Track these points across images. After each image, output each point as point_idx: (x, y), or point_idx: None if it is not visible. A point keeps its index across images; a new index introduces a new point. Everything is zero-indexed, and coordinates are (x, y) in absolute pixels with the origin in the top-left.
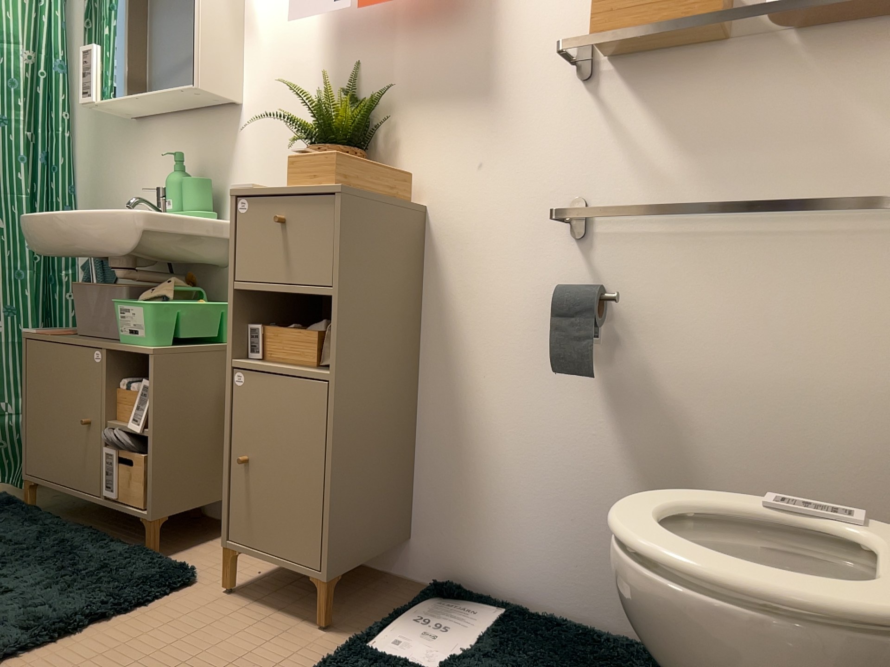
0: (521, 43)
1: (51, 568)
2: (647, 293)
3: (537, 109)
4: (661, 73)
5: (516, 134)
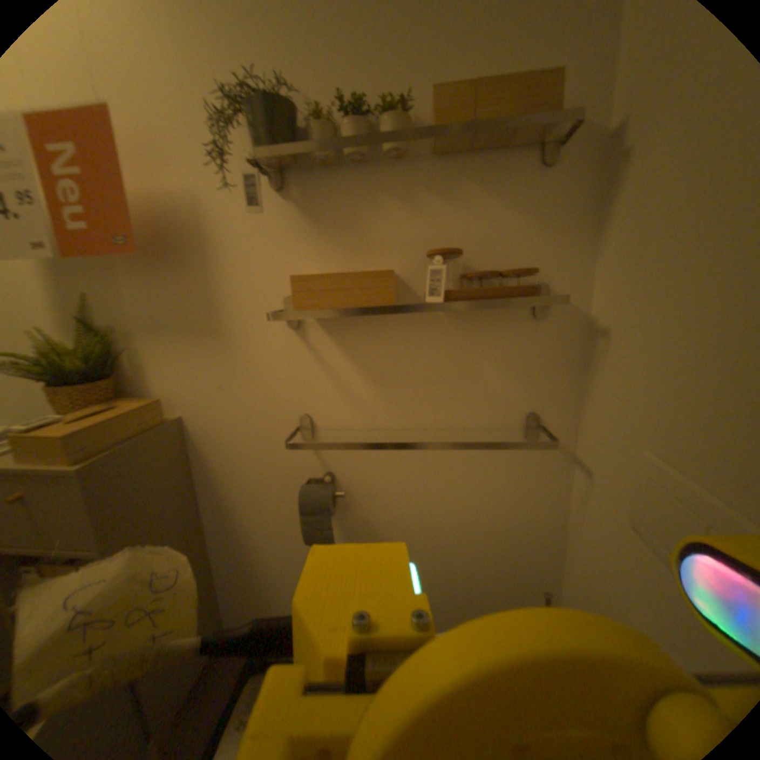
0: (236, 288)
1: None
2: (365, 476)
3: (261, 344)
4: (356, 323)
5: (247, 362)
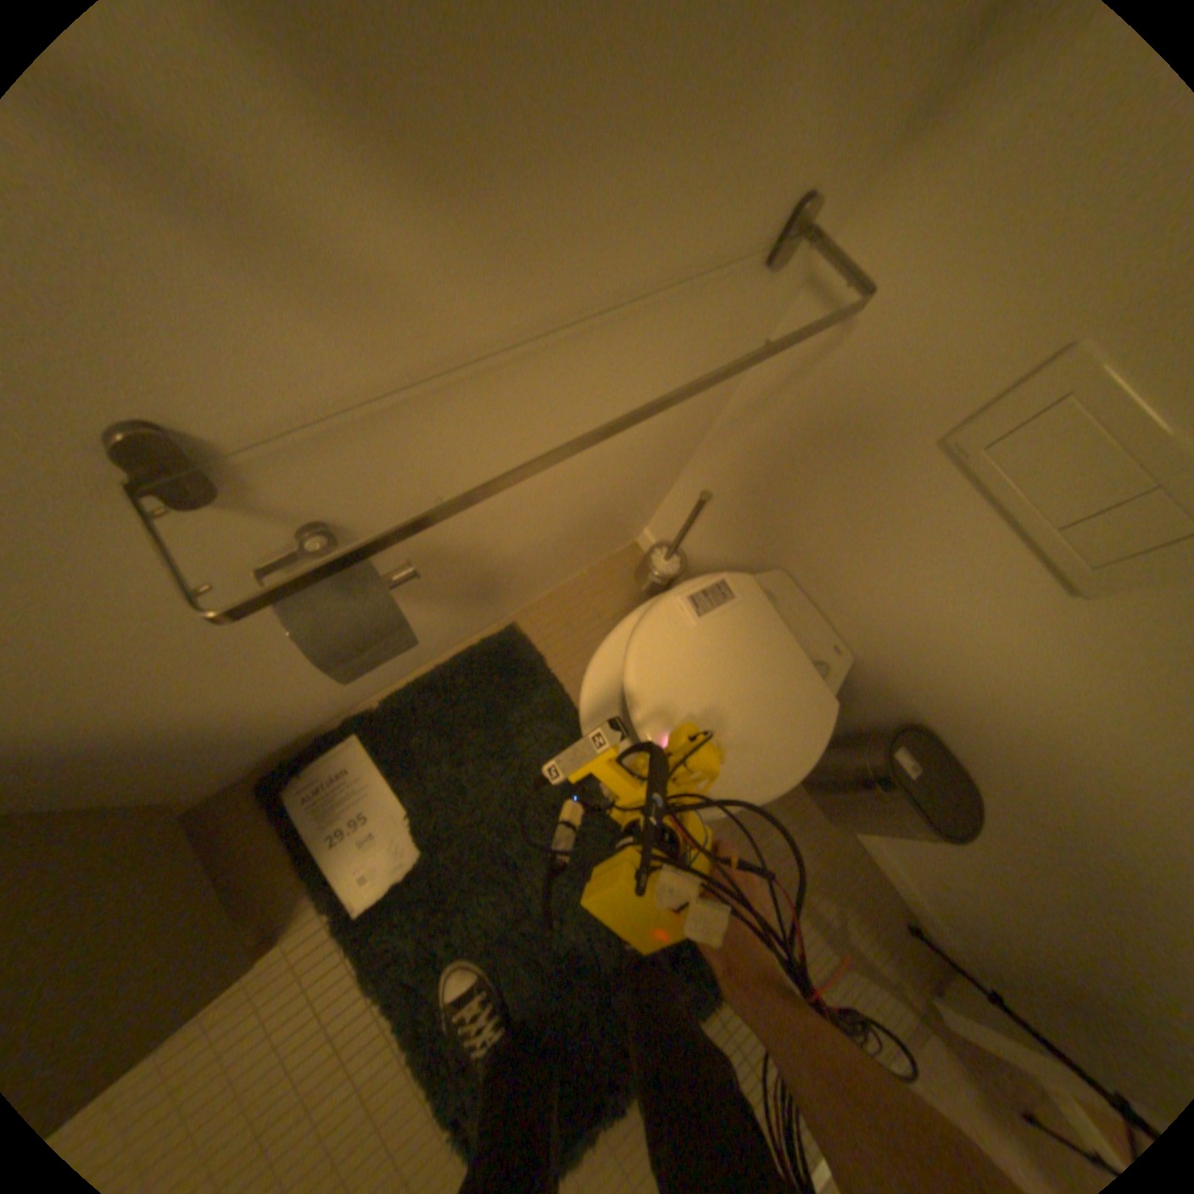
0: None
1: None
2: (412, 483)
3: None
4: None
5: None
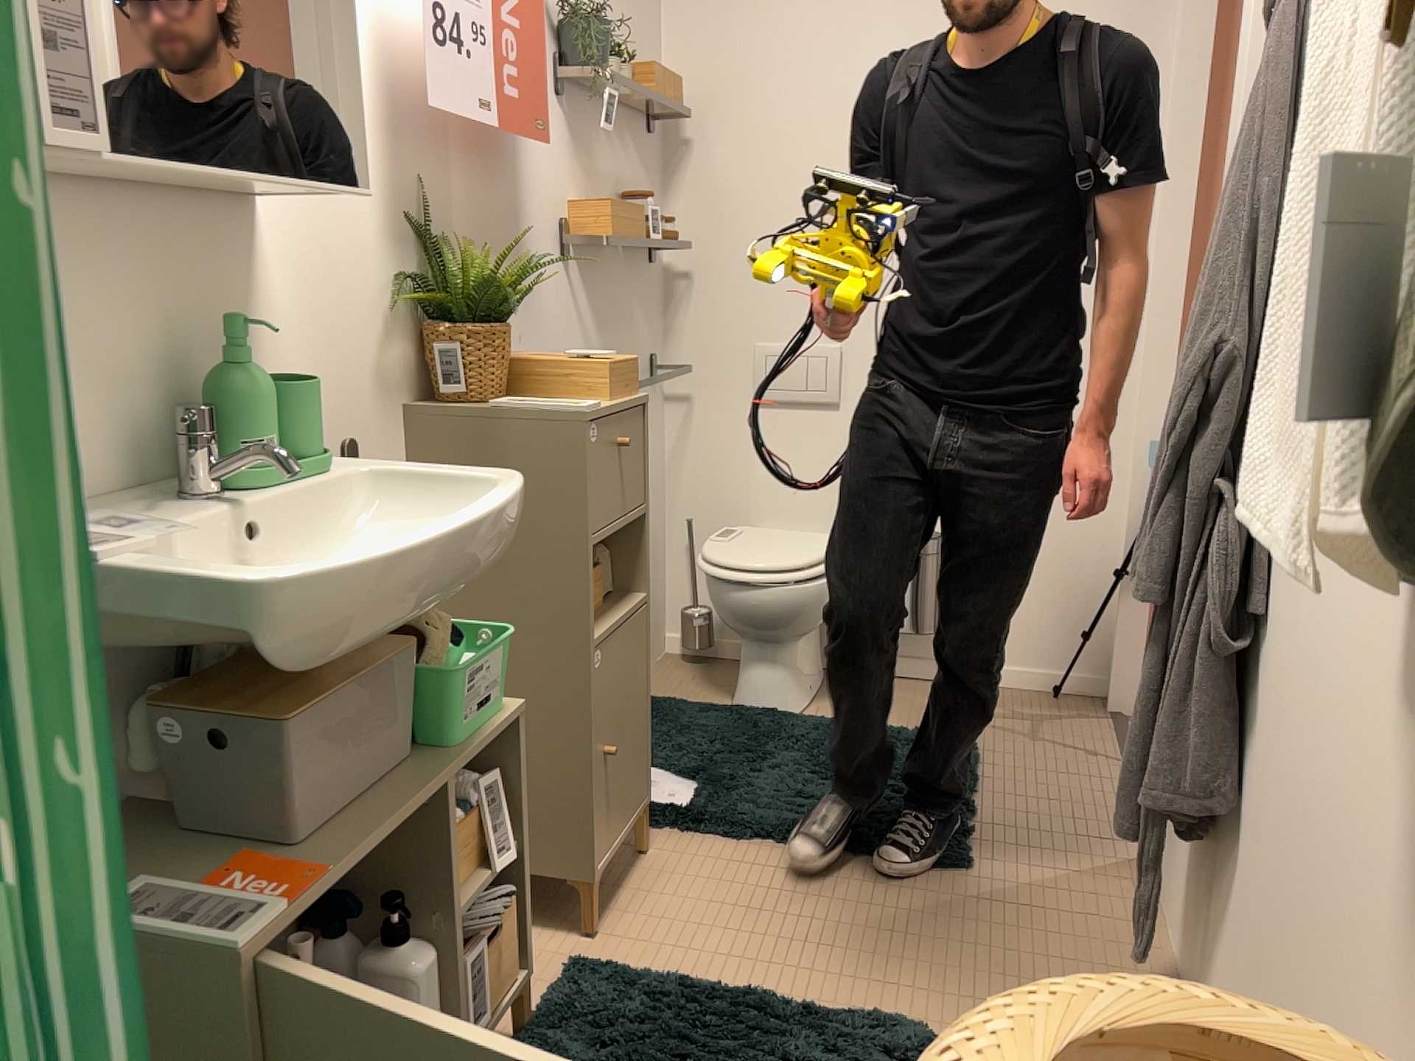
0: (536, 206)
1: None
2: None
3: (548, 280)
4: (592, 261)
5: (539, 304)
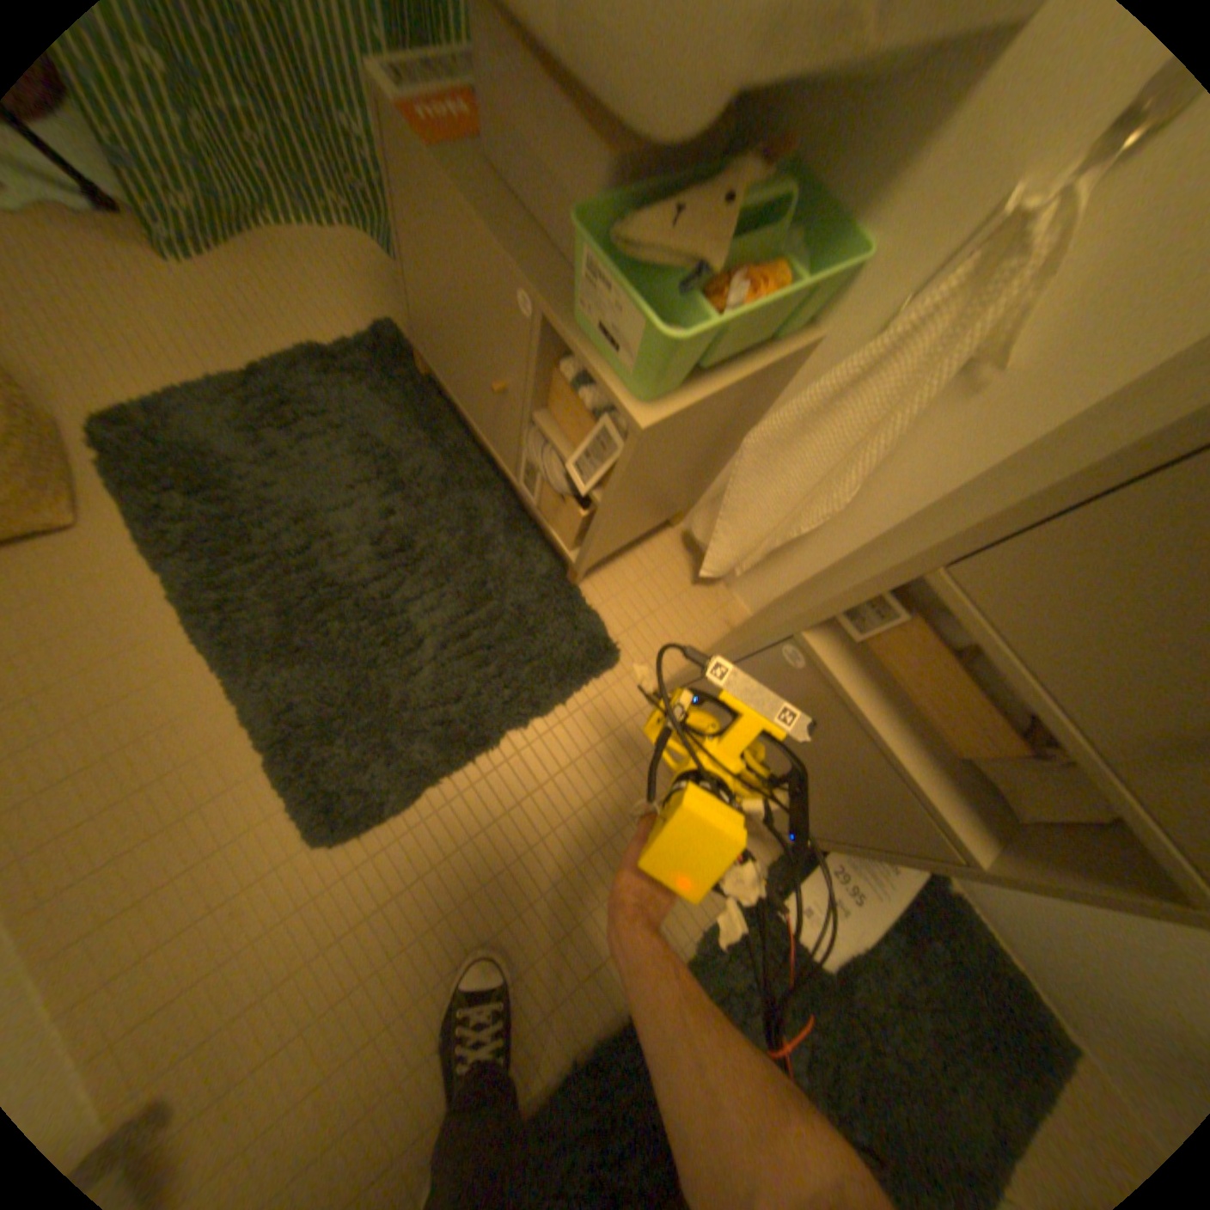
0: None
1: (452, 605)
2: None
3: None
4: None
5: None
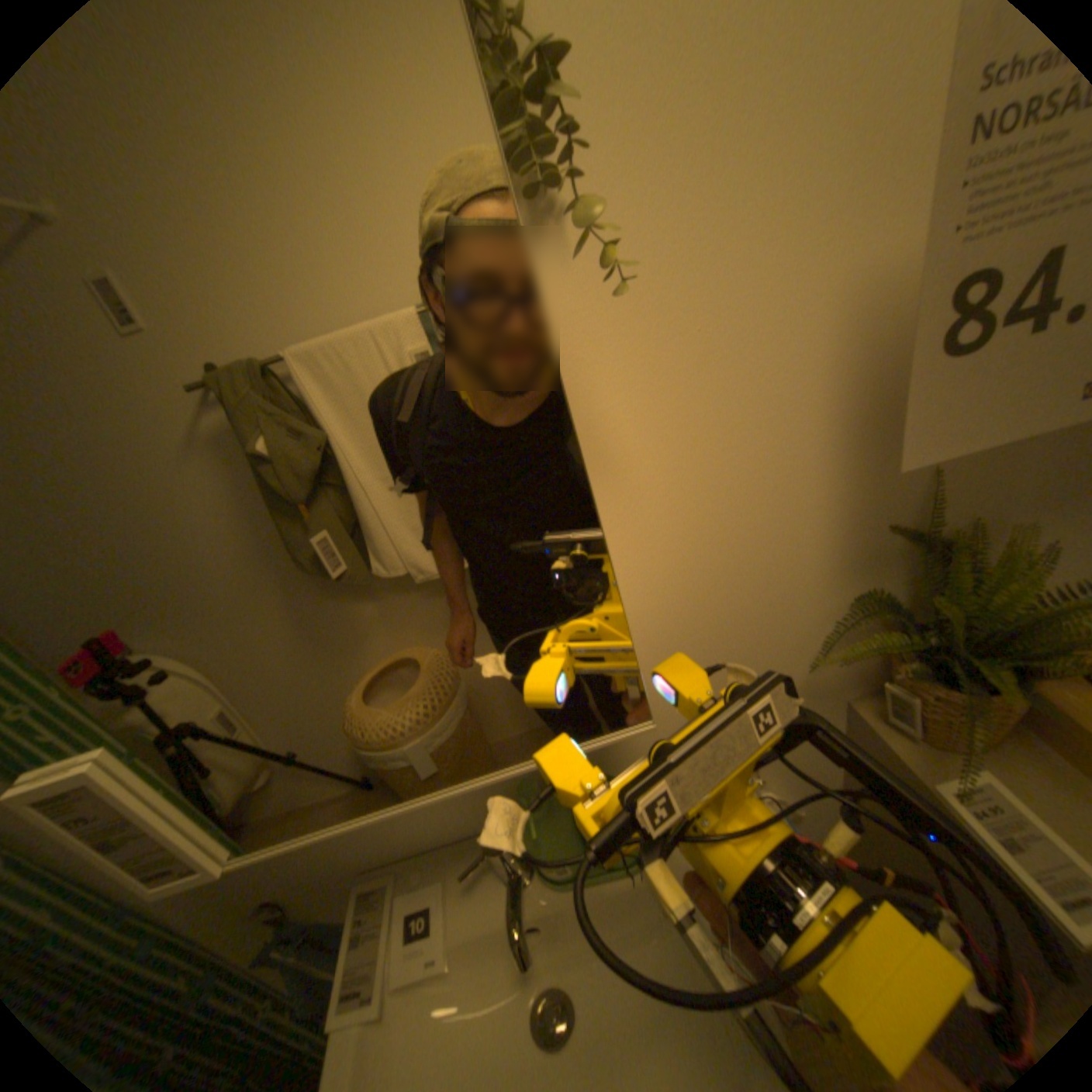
0: None
1: None
2: None
3: None
4: None
5: None
